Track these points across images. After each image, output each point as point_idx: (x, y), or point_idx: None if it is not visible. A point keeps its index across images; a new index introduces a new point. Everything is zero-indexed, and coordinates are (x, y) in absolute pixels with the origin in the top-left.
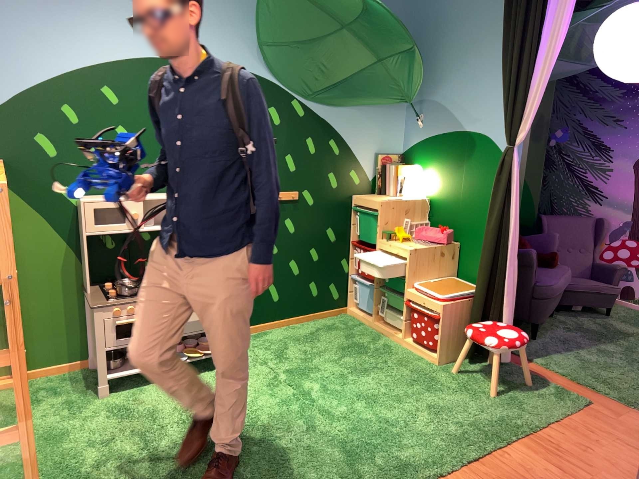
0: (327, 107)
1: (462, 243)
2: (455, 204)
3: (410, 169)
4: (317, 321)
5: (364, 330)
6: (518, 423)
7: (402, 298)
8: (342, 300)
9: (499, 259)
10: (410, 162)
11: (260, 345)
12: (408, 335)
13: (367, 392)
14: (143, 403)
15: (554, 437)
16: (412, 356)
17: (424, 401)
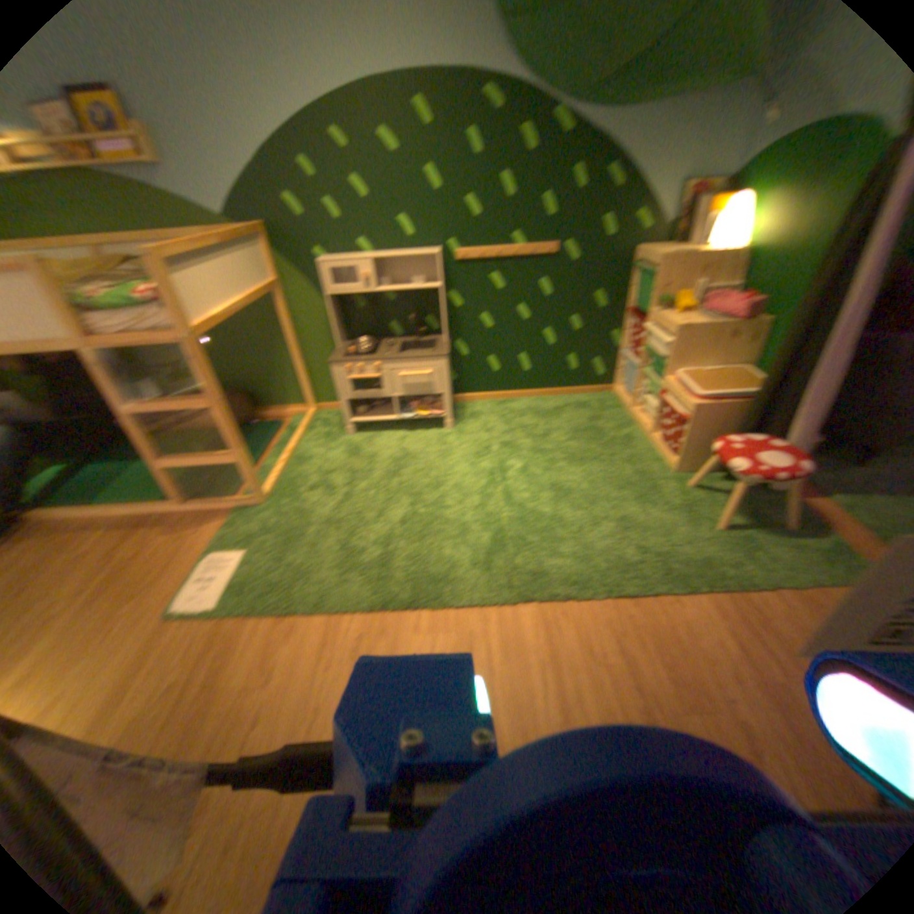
0: (608, 105)
1: (778, 319)
2: (785, 254)
3: (732, 197)
4: (569, 396)
5: (614, 415)
6: (727, 580)
7: (659, 386)
8: (606, 377)
9: (814, 351)
10: (742, 185)
11: (493, 413)
12: (658, 431)
13: (560, 486)
14: (365, 448)
15: (770, 617)
16: (647, 457)
17: (618, 515)
